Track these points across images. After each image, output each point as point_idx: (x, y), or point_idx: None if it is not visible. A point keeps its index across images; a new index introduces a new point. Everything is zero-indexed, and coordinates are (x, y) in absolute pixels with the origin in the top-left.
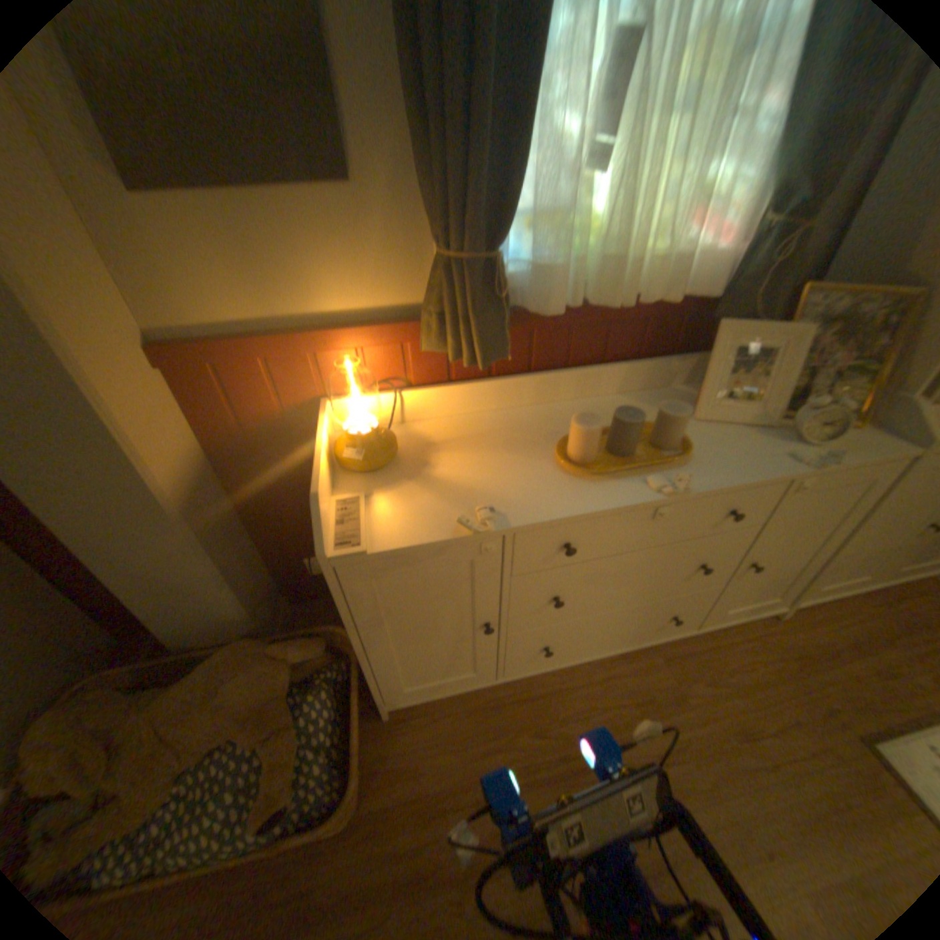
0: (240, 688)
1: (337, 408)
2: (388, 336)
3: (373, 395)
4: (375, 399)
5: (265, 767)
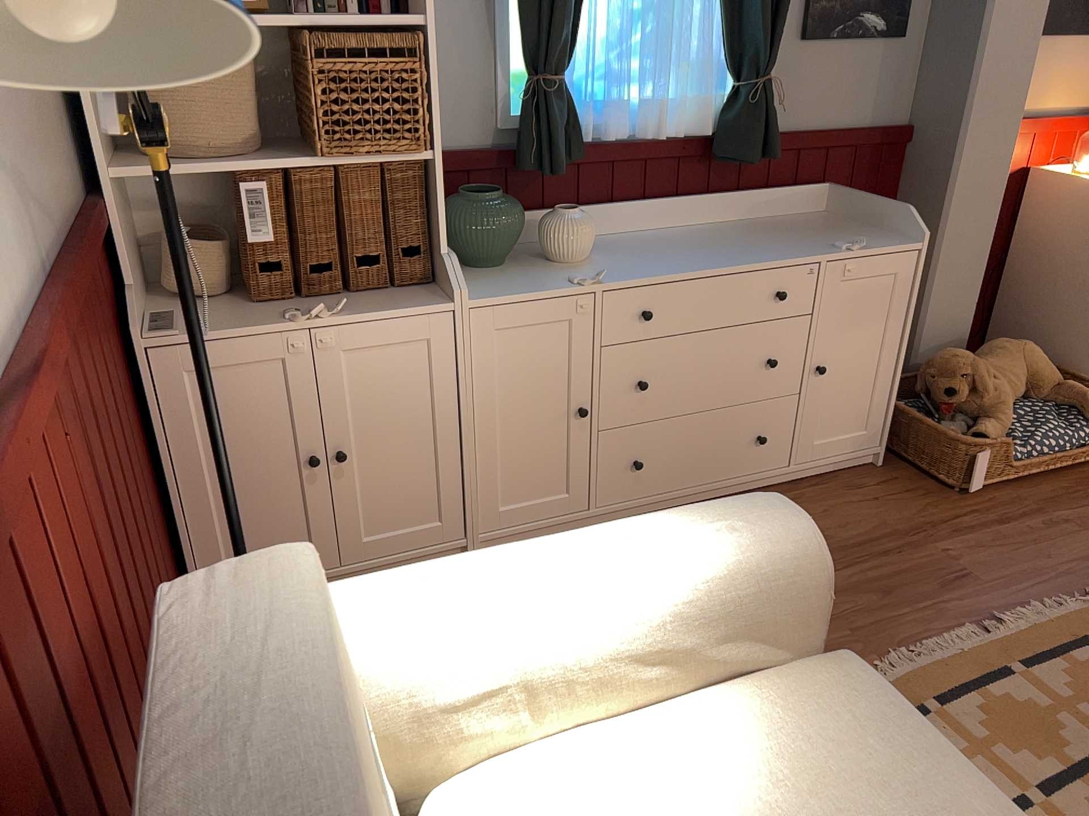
0: (1037, 349)
1: (1048, 171)
2: (1083, 123)
3: (1073, 161)
4: (1069, 166)
5: (1071, 398)
